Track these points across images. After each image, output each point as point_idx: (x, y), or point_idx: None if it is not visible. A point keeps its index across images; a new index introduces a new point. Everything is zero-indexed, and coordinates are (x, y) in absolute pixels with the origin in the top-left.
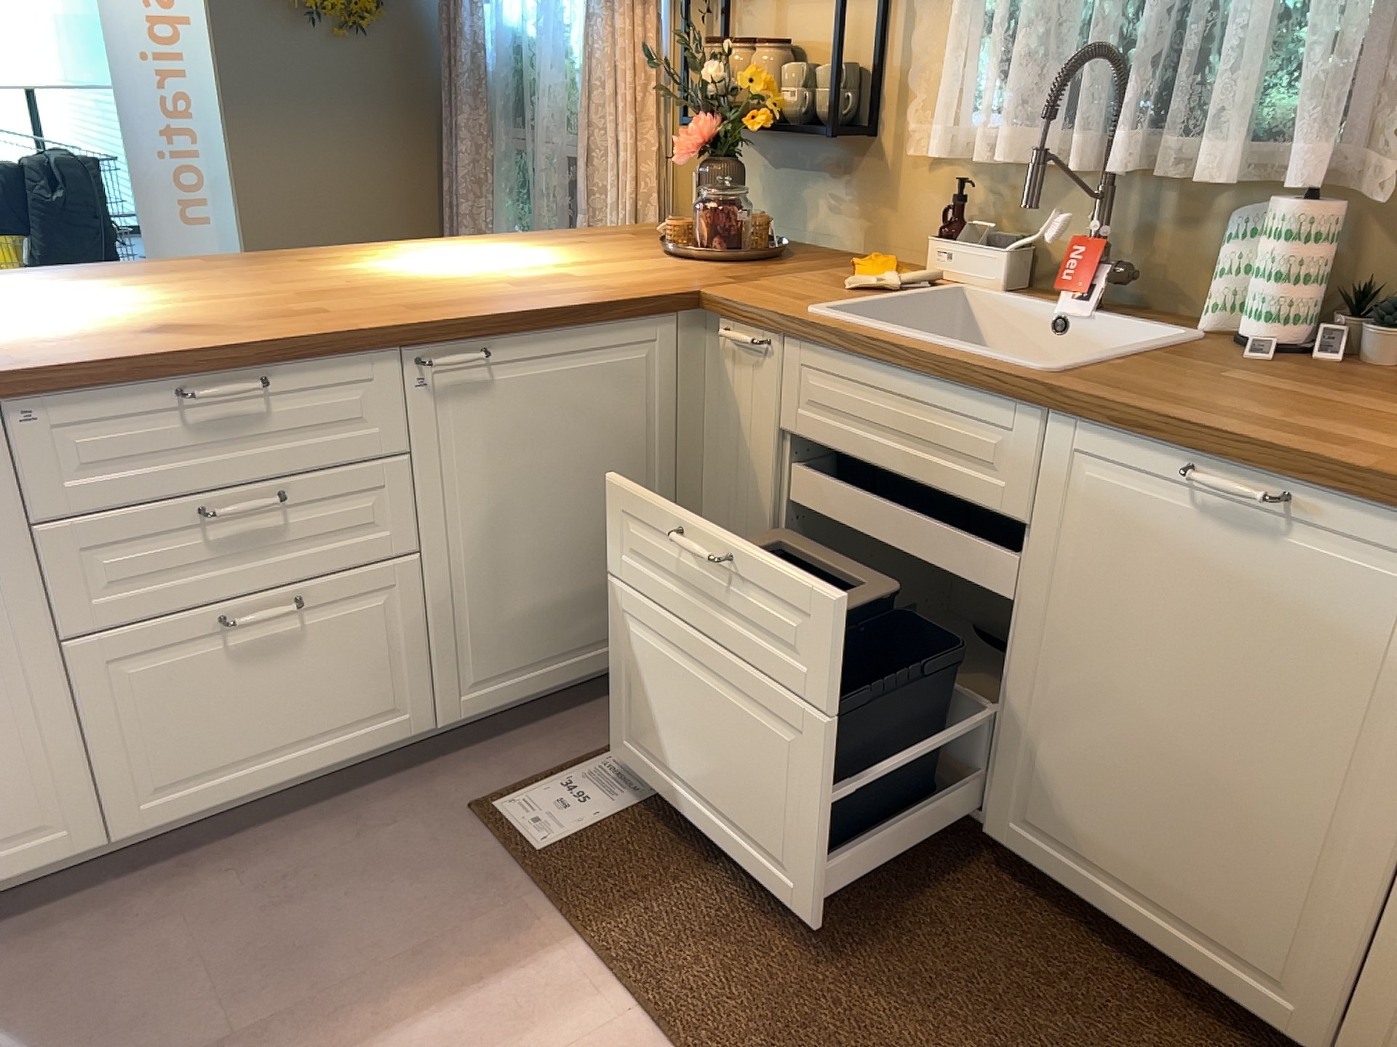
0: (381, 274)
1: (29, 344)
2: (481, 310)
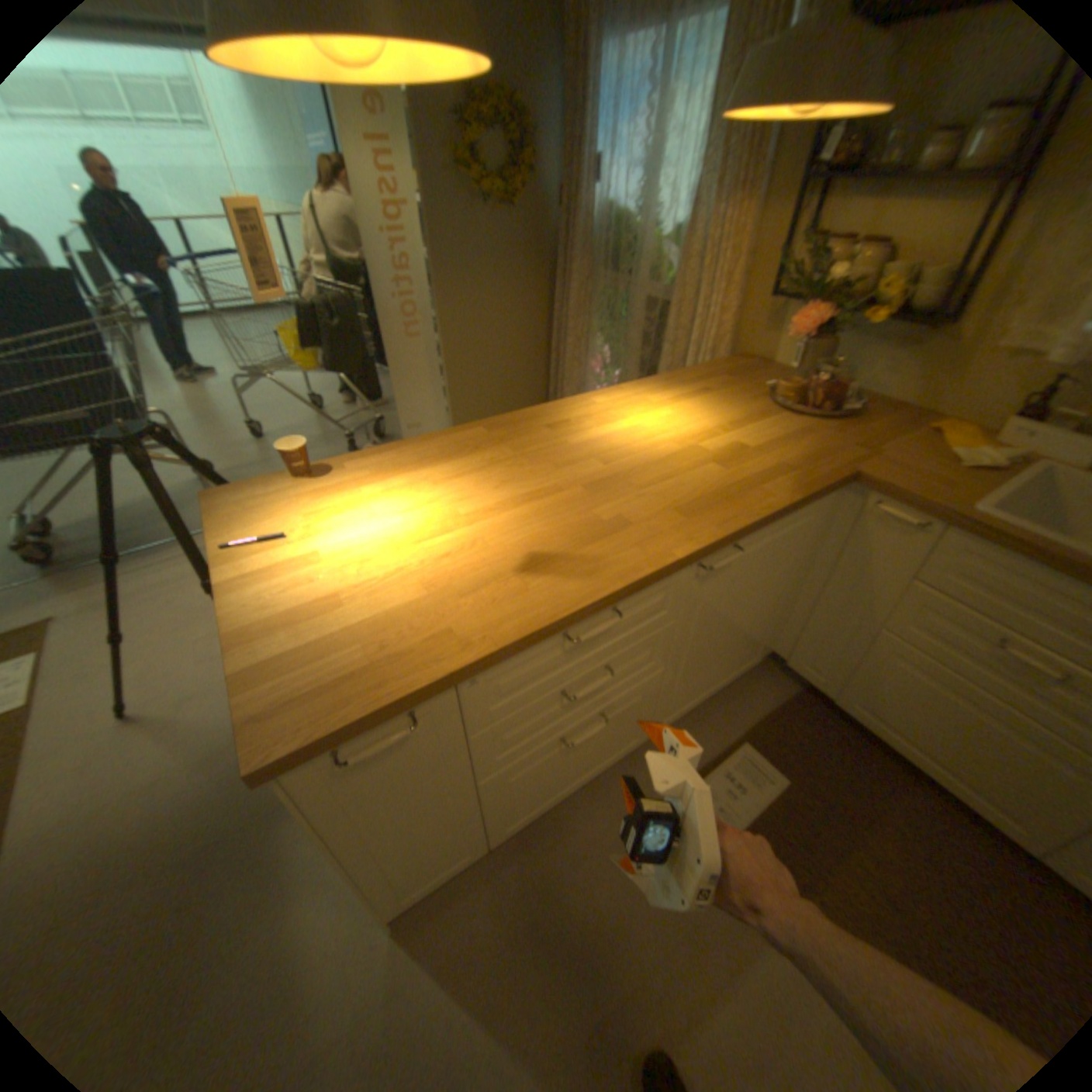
0: (612, 446)
1: (446, 596)
2: (737, 517)
